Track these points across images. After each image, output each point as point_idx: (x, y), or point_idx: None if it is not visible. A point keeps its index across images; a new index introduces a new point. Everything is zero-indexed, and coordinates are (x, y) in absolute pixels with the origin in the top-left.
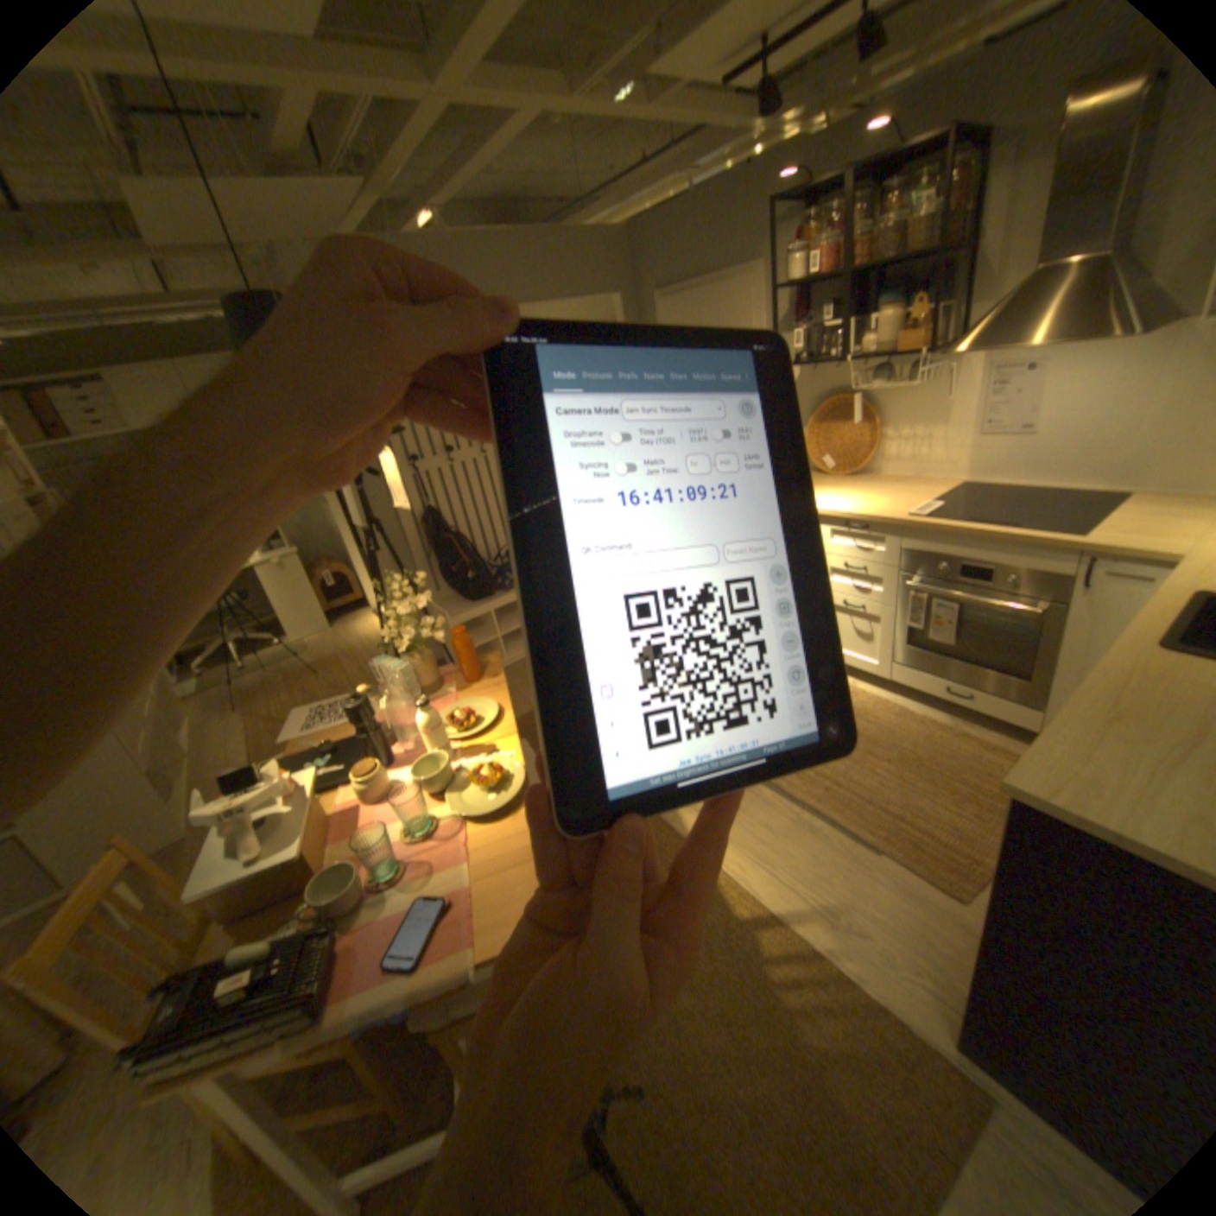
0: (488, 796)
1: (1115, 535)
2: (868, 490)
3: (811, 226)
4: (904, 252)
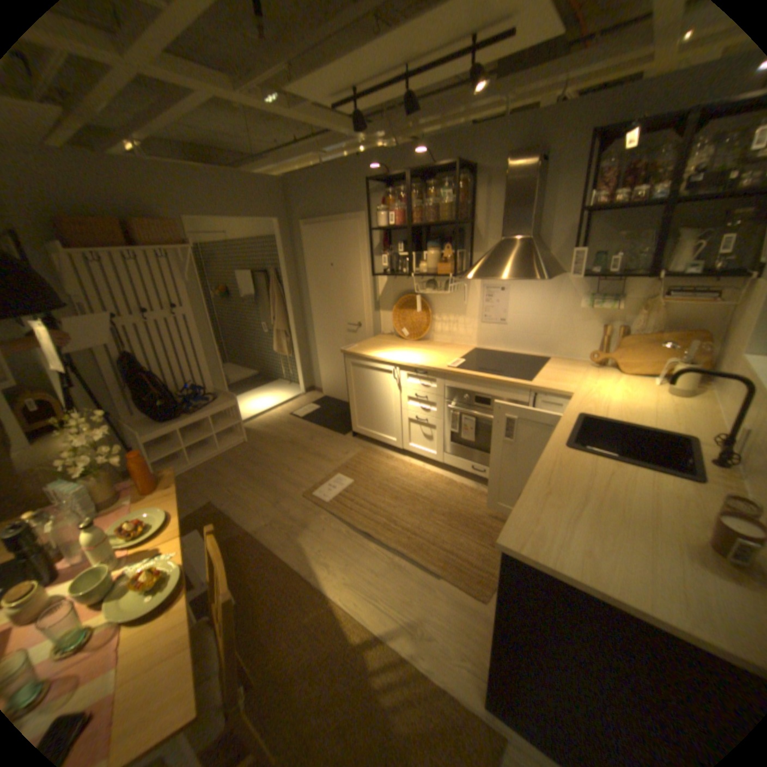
0: (141, 601)
1: (543, 380)
2: (426, 350)
3: (389, 198)
4: (438, 220)
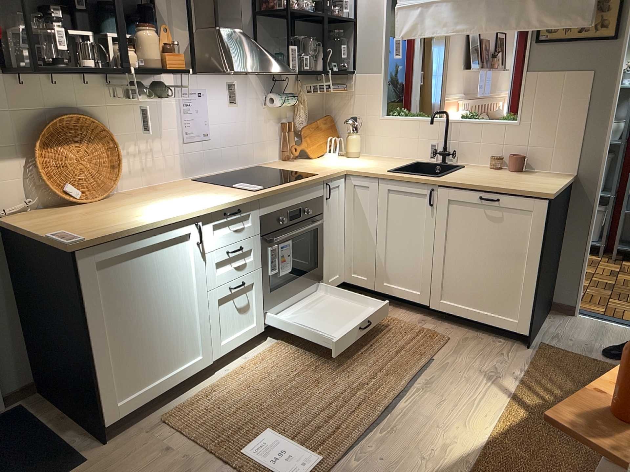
0: None
1: (317, 171)
2: (168, 196)
3: None
4: None
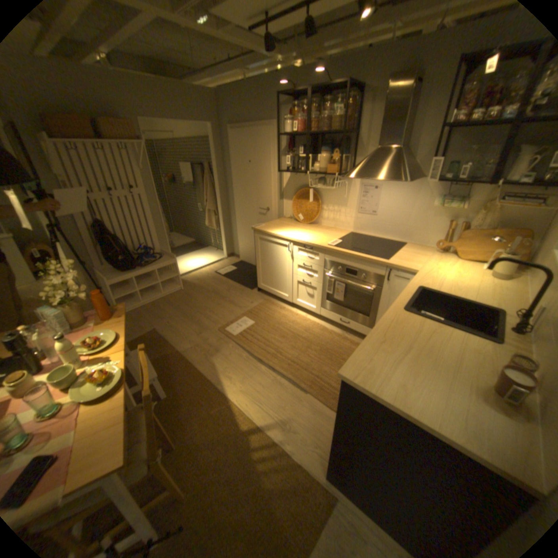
0: (93, 391)
1: (398, 260)
2: (315, 232)
3: (295, 109)
4: (331, 130)
